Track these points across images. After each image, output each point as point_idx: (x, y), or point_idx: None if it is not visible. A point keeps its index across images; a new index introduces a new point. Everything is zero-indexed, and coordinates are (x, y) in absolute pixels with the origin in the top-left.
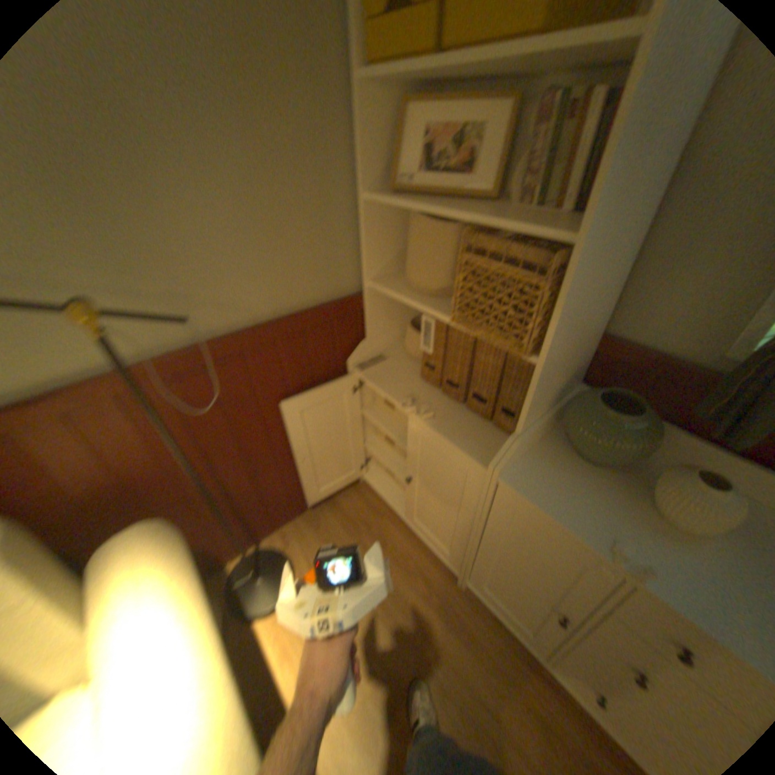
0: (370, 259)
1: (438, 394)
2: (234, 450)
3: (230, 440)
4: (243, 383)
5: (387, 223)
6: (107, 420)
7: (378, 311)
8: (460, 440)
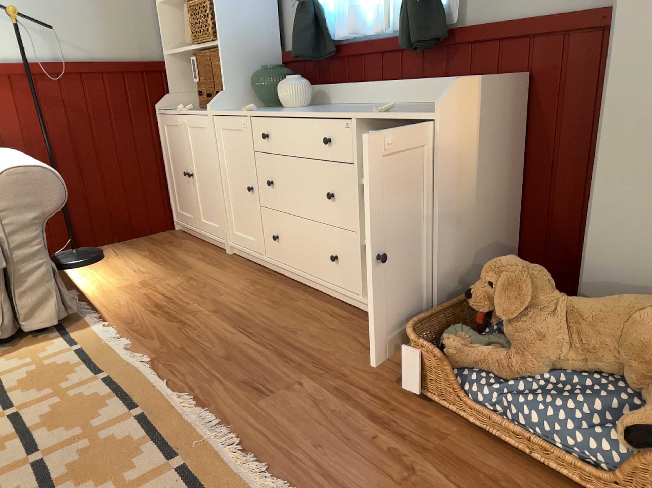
0: (165, 40)
1: (203, 110)
2: (71, 147)
3: (69, 137)
4: (81, 99)
5: (175, 22)
6: (5, 92)
7: (176, 76)
8: (201, 113)
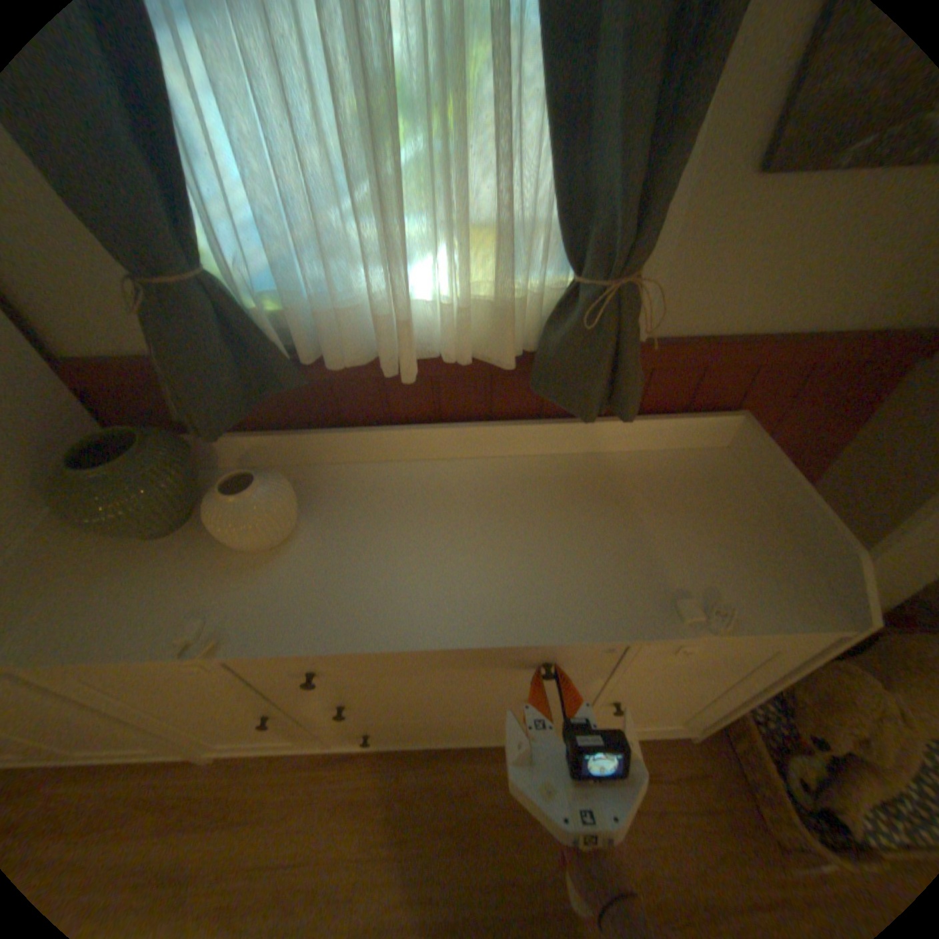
0: None
1: None
2: None
3: None
4: None
5: None
6: None
7: None
8: None
